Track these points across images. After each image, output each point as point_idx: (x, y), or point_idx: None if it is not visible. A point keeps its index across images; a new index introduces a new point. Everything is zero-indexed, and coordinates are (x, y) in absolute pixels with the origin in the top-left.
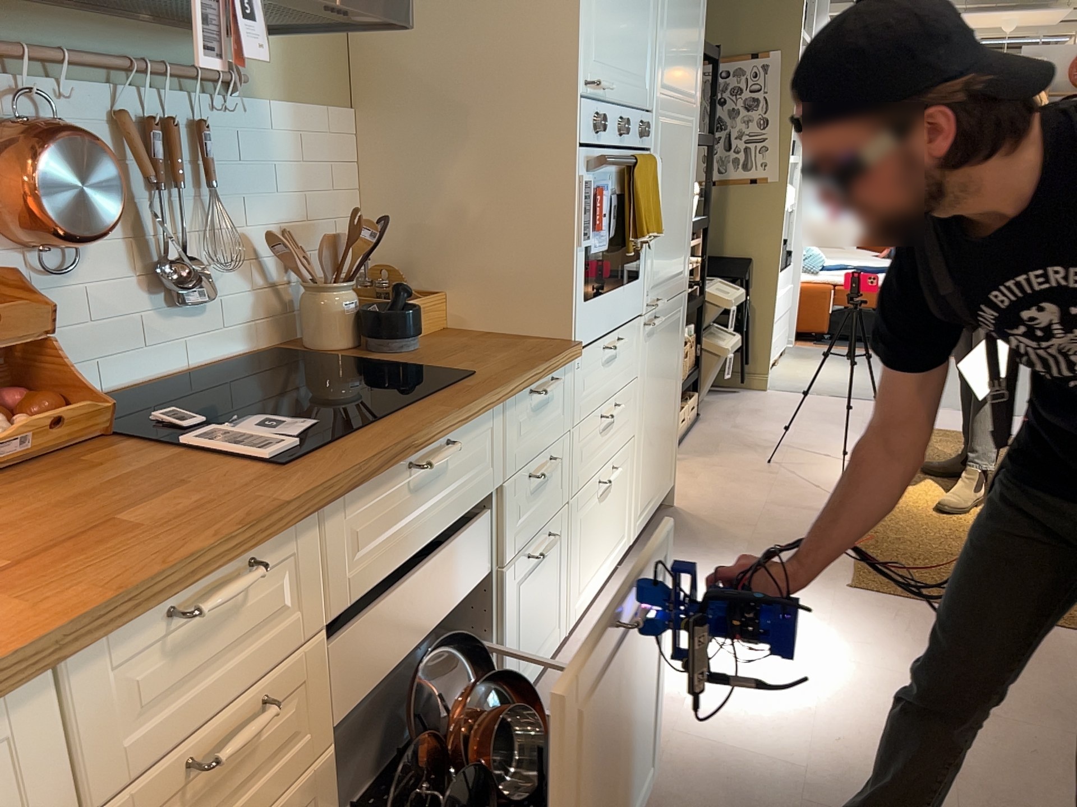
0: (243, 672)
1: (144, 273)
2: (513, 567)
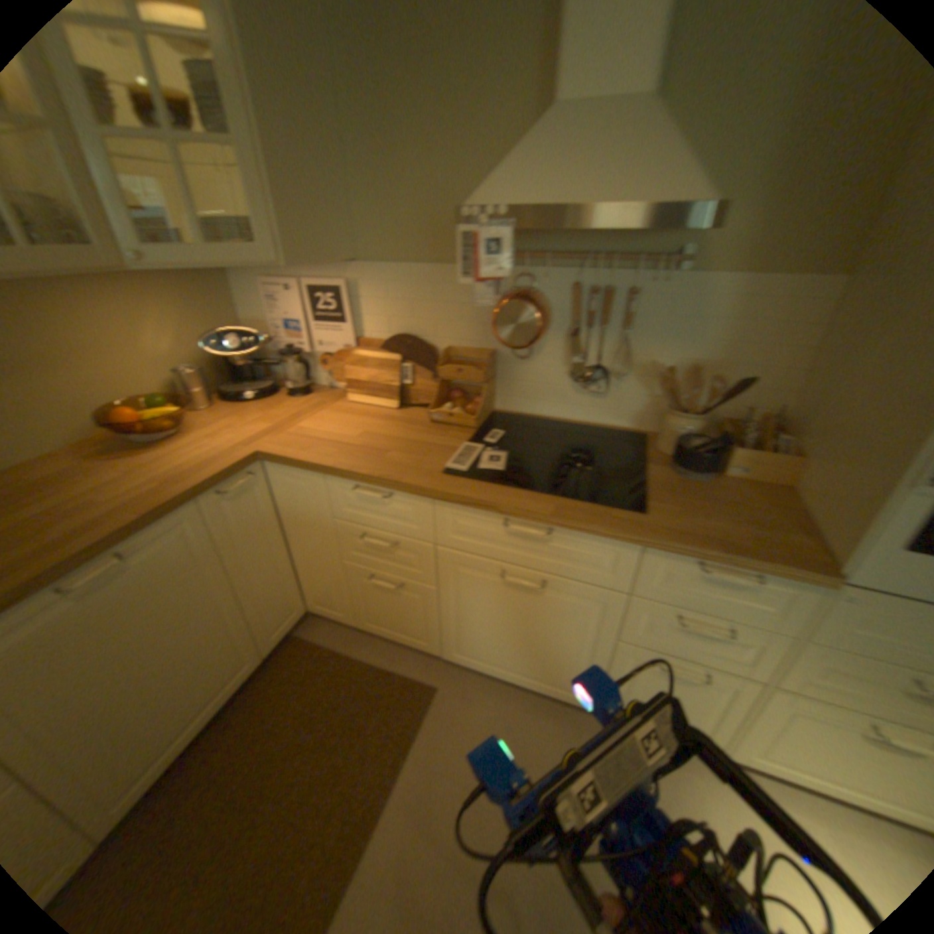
0: (389, 526)
1: (566, 366)
2: (634, 650)
